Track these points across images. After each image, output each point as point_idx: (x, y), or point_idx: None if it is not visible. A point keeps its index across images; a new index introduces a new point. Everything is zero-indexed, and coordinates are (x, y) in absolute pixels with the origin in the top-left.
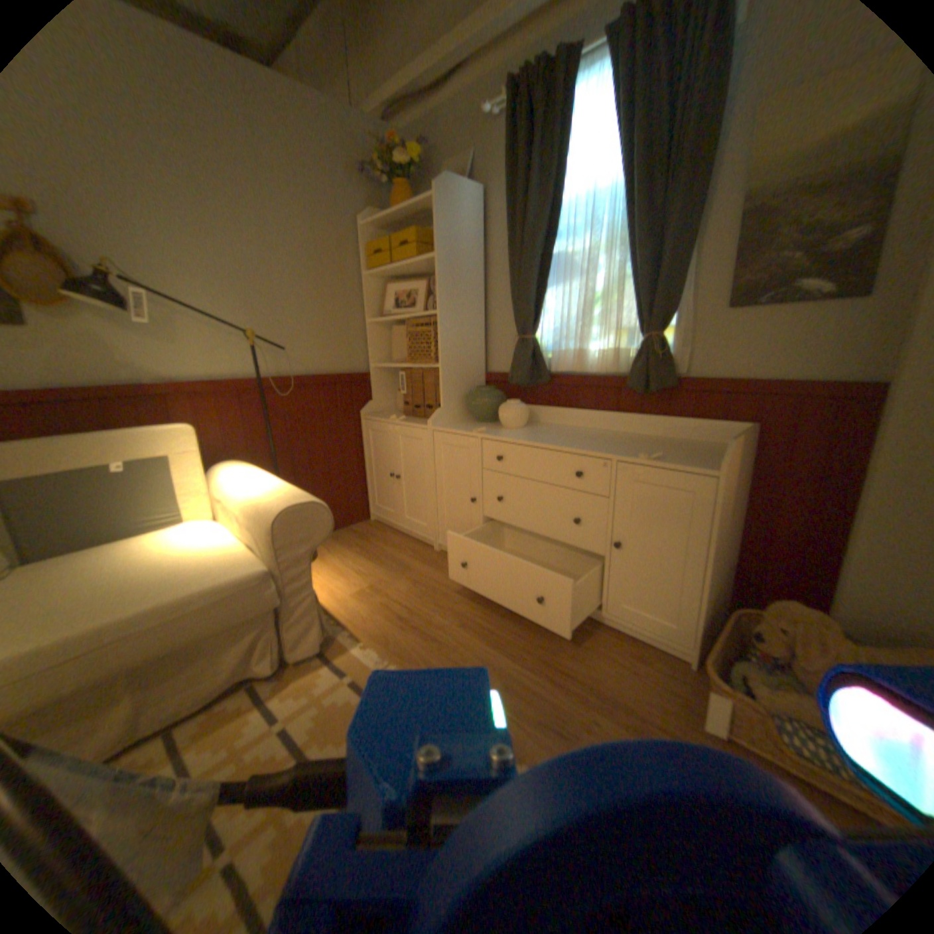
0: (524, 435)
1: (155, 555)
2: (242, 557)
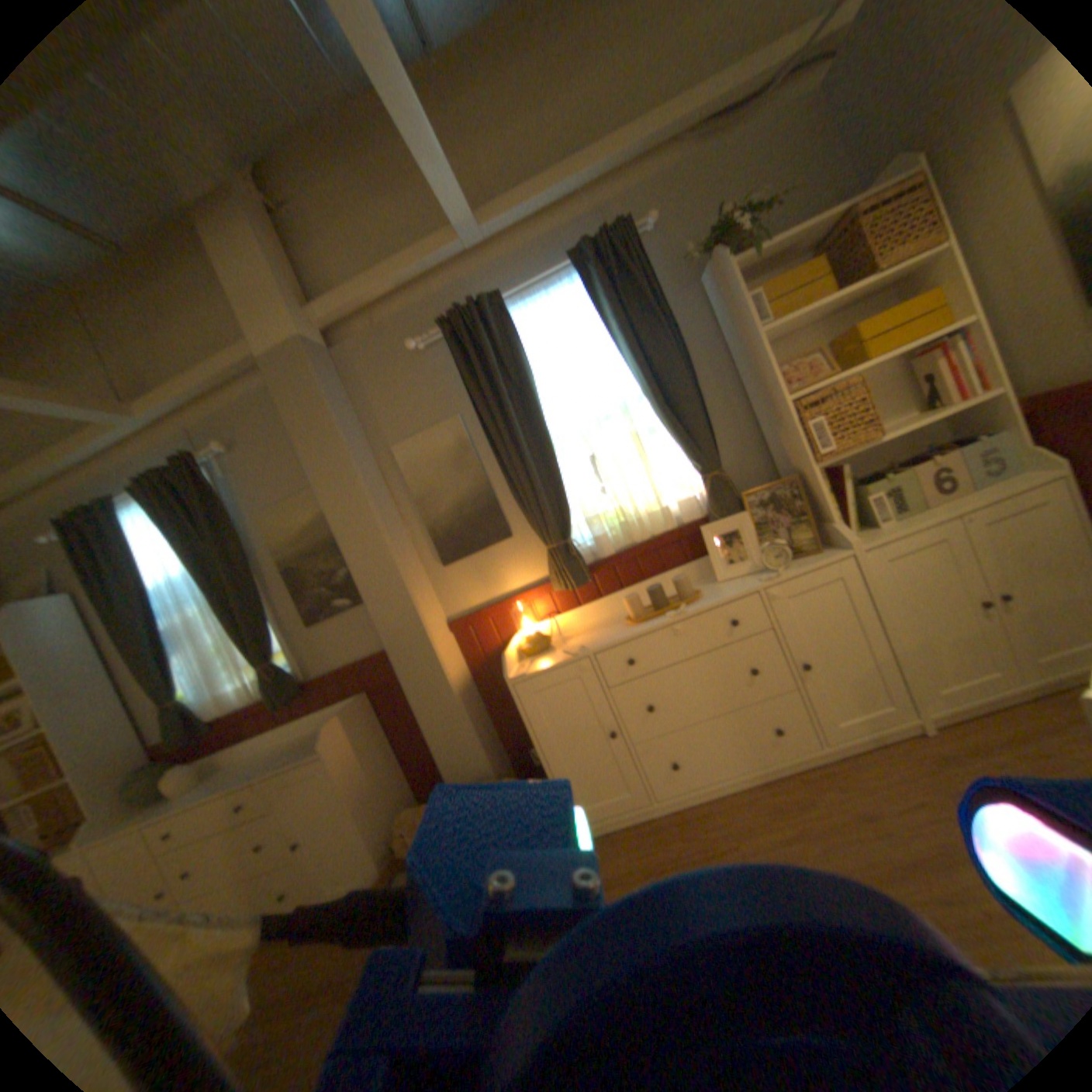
0: (185, 797)
1: None
2: None
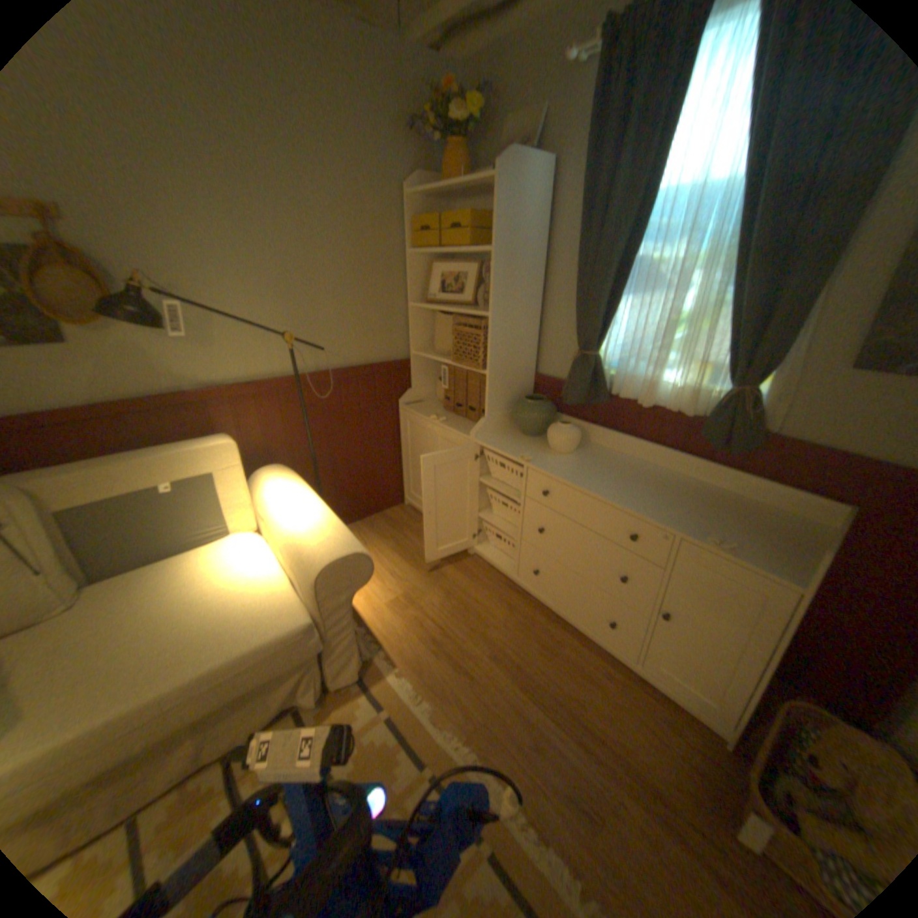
0: (575, 470)
1: (206, 590)
2: (287, 601)
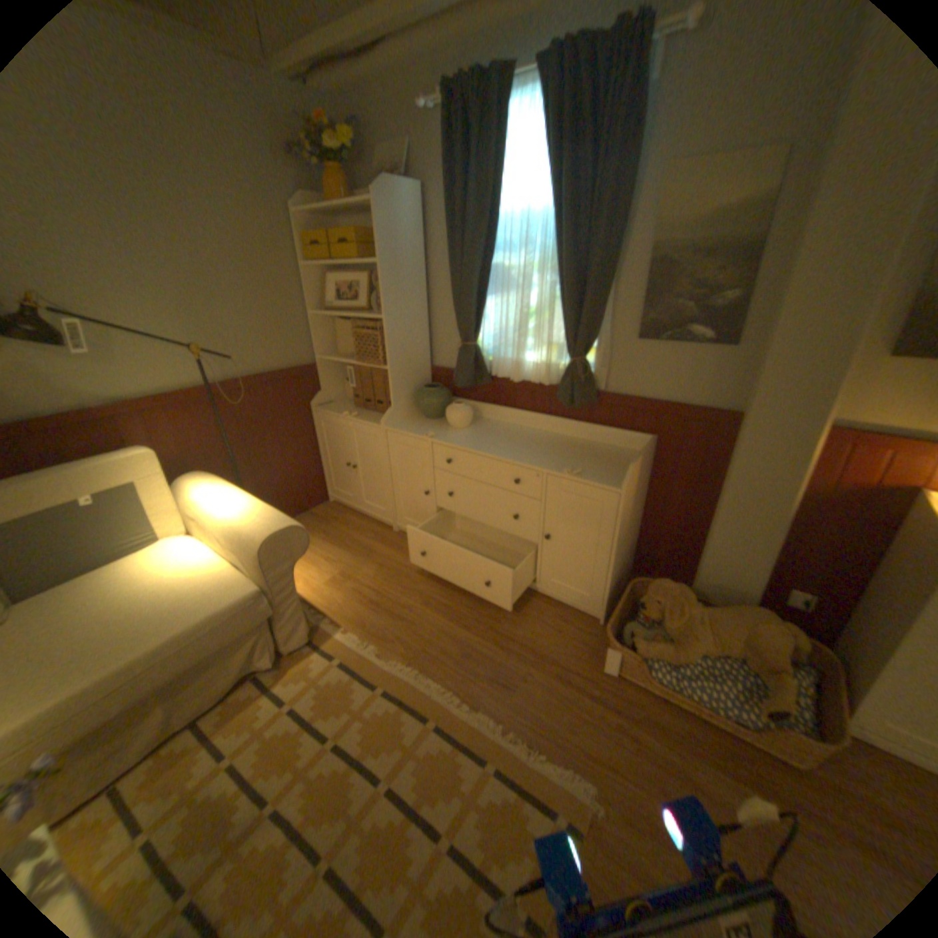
0: (470, 439)
1: (148, 584)
2: (232, 579)
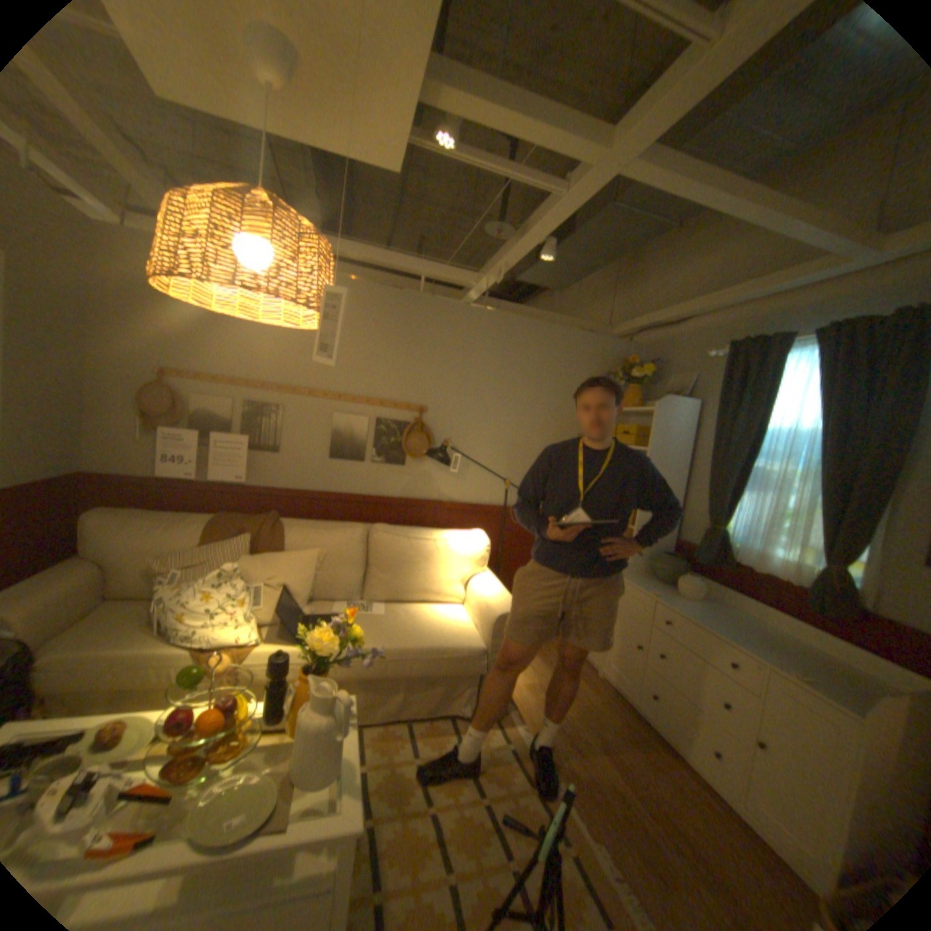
0: (695, 611)
1: (427, 615)
2: (472, 635)
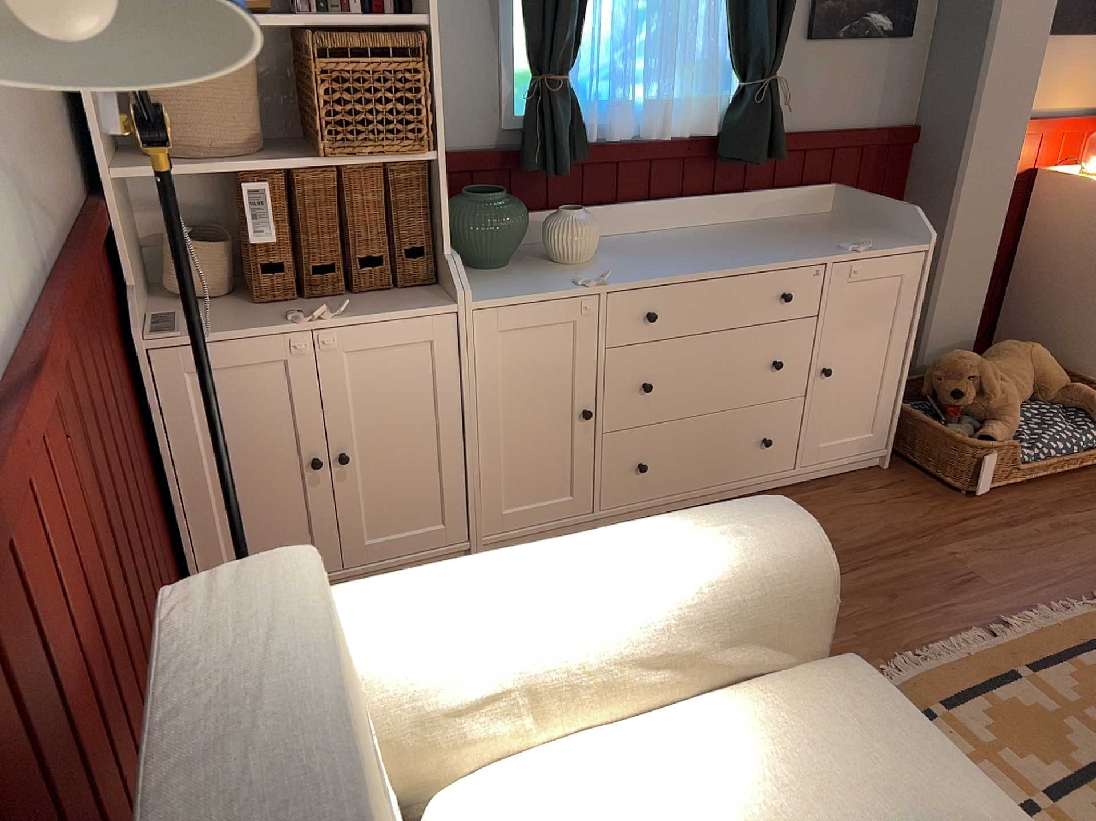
0: (650, 265)
1: None
2: (793, 692)
